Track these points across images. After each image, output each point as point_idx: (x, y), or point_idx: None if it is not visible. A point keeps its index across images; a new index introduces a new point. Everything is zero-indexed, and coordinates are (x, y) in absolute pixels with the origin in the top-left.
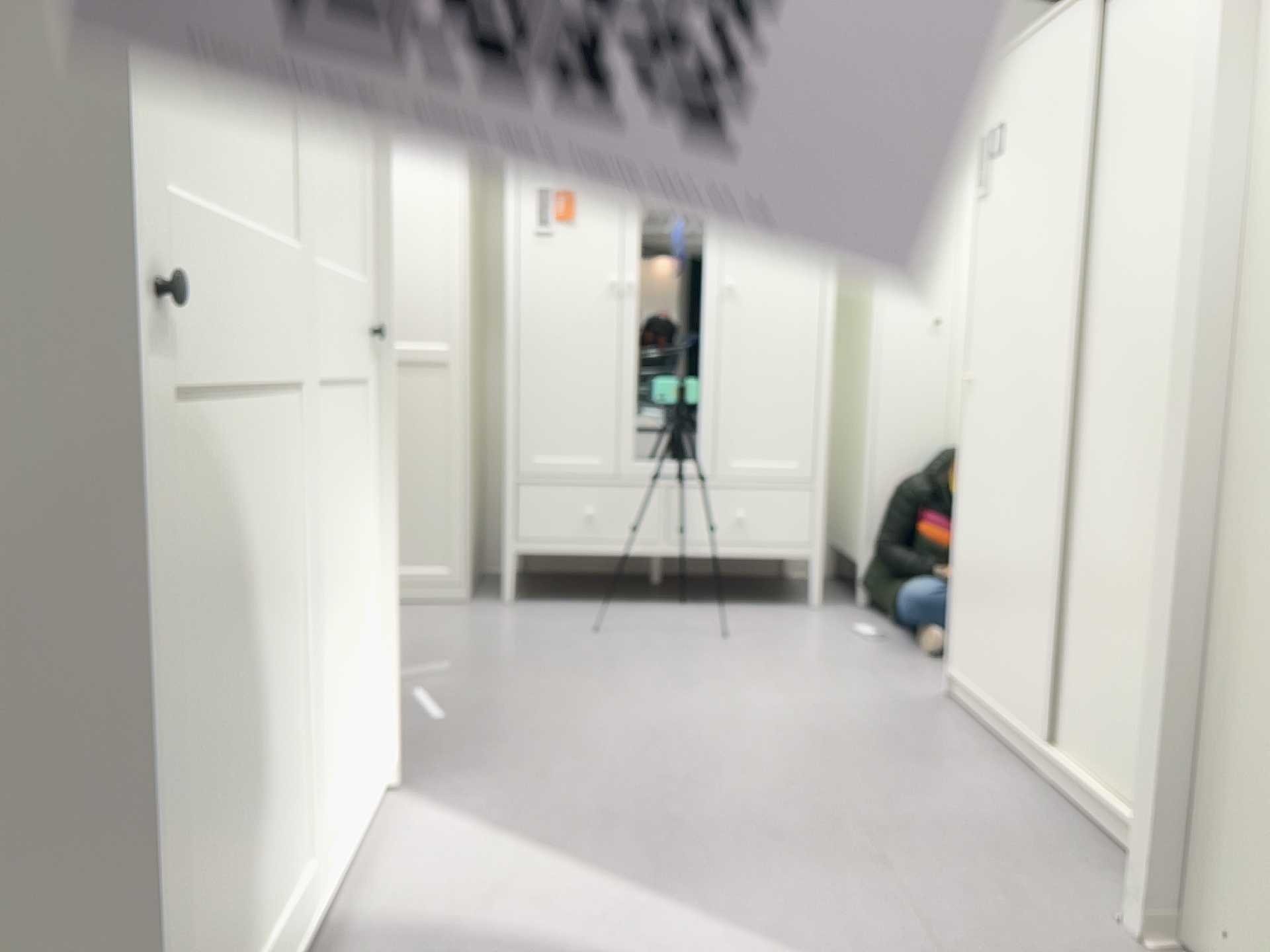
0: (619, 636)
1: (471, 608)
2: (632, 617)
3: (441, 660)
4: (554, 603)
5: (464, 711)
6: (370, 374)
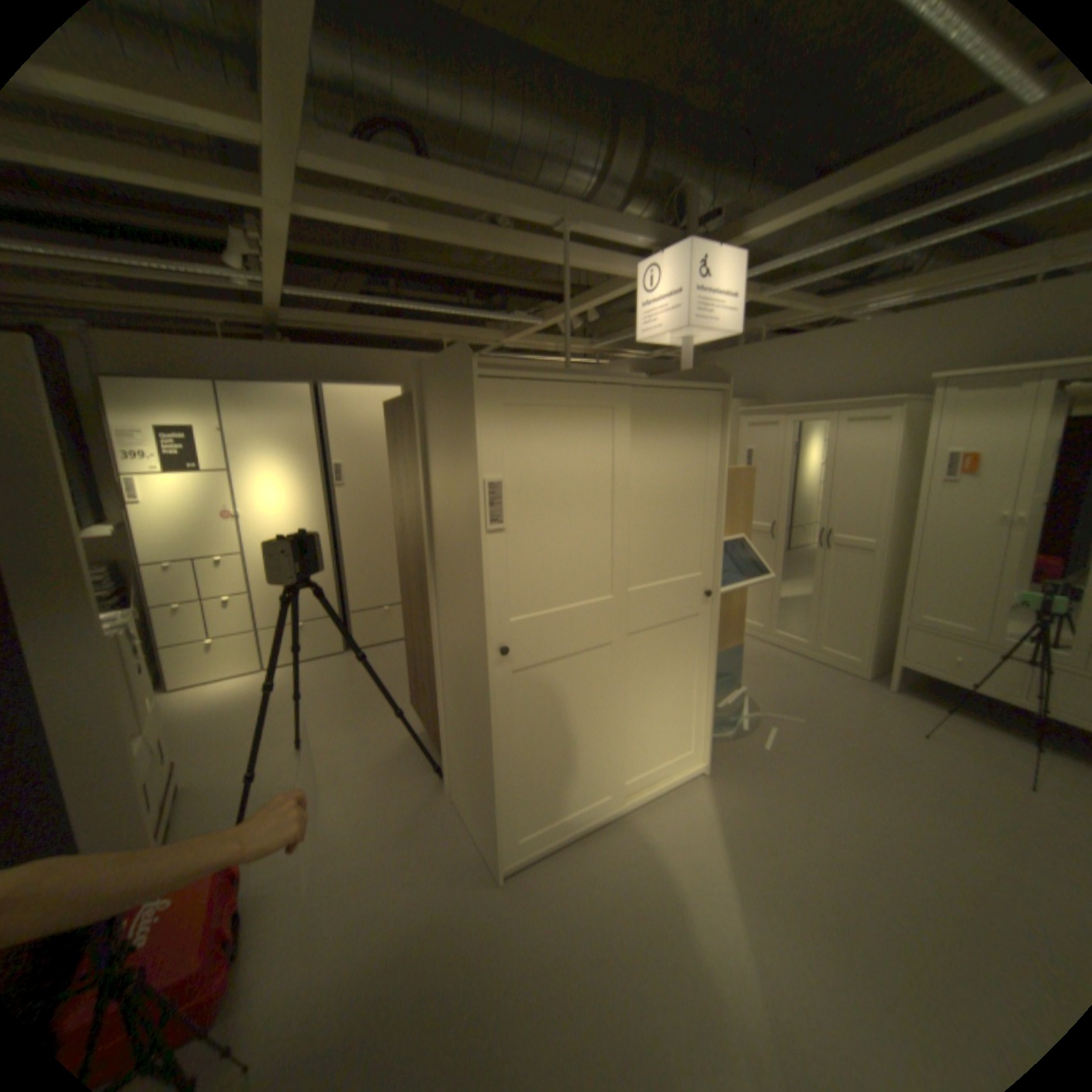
0: (942, 749)
1: (867, 688)
2: (974, 740)
3: (809, 716)
4: (926, 705)
5: (785, 752)
6: (707, 609)
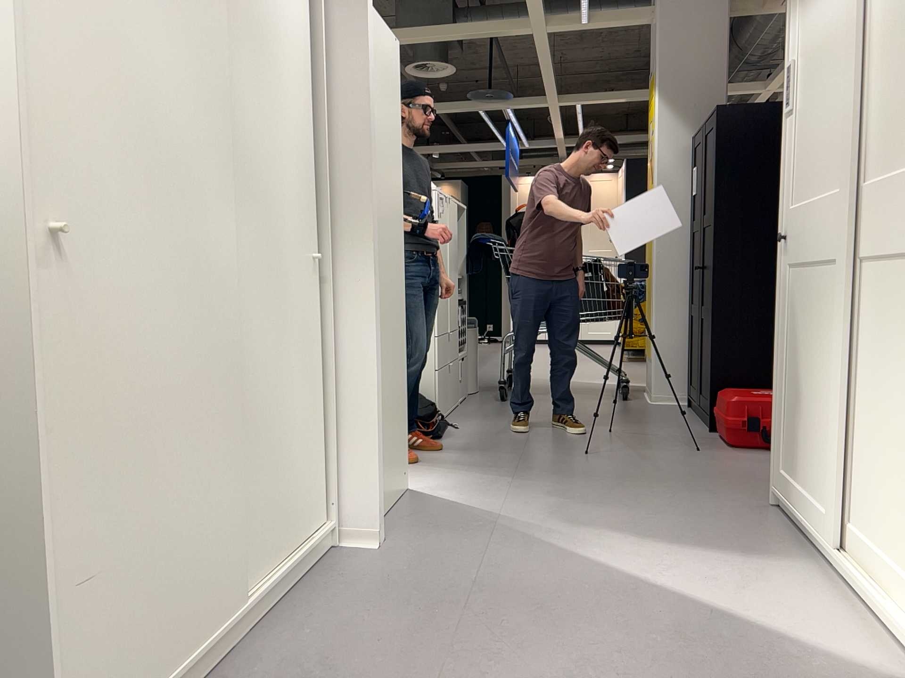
0: None
1: None
2: None
3: None
4: None
5: None
6: None
